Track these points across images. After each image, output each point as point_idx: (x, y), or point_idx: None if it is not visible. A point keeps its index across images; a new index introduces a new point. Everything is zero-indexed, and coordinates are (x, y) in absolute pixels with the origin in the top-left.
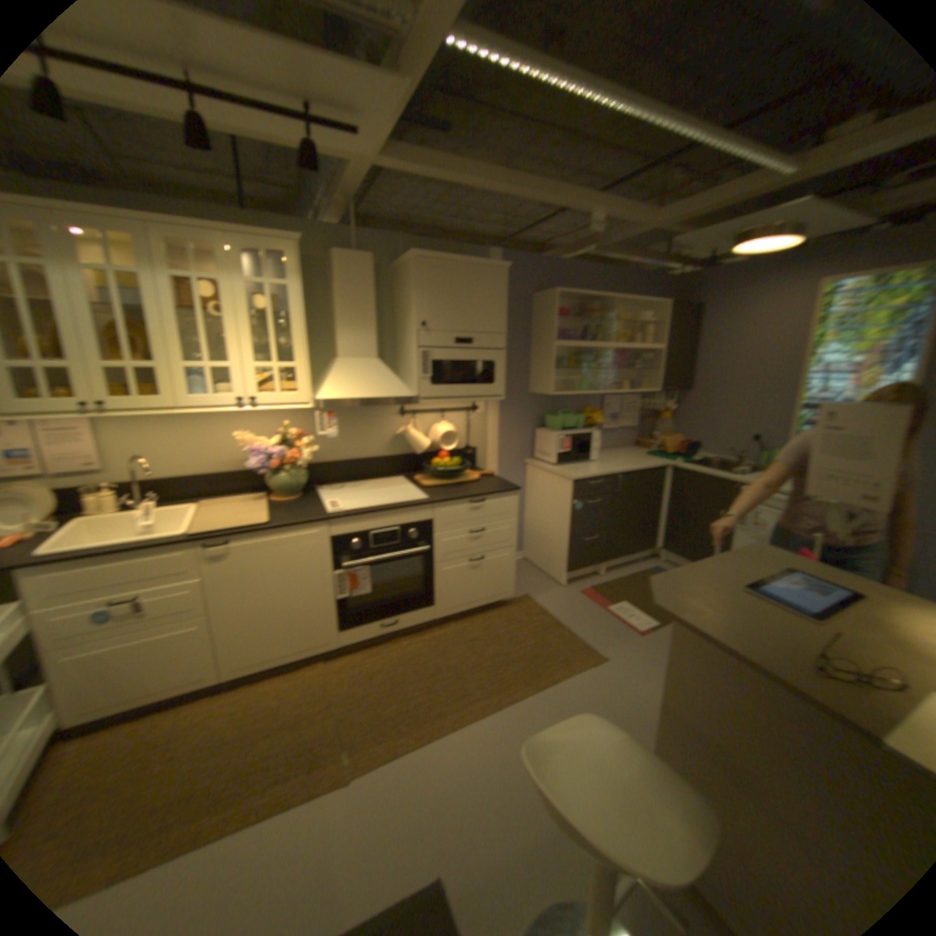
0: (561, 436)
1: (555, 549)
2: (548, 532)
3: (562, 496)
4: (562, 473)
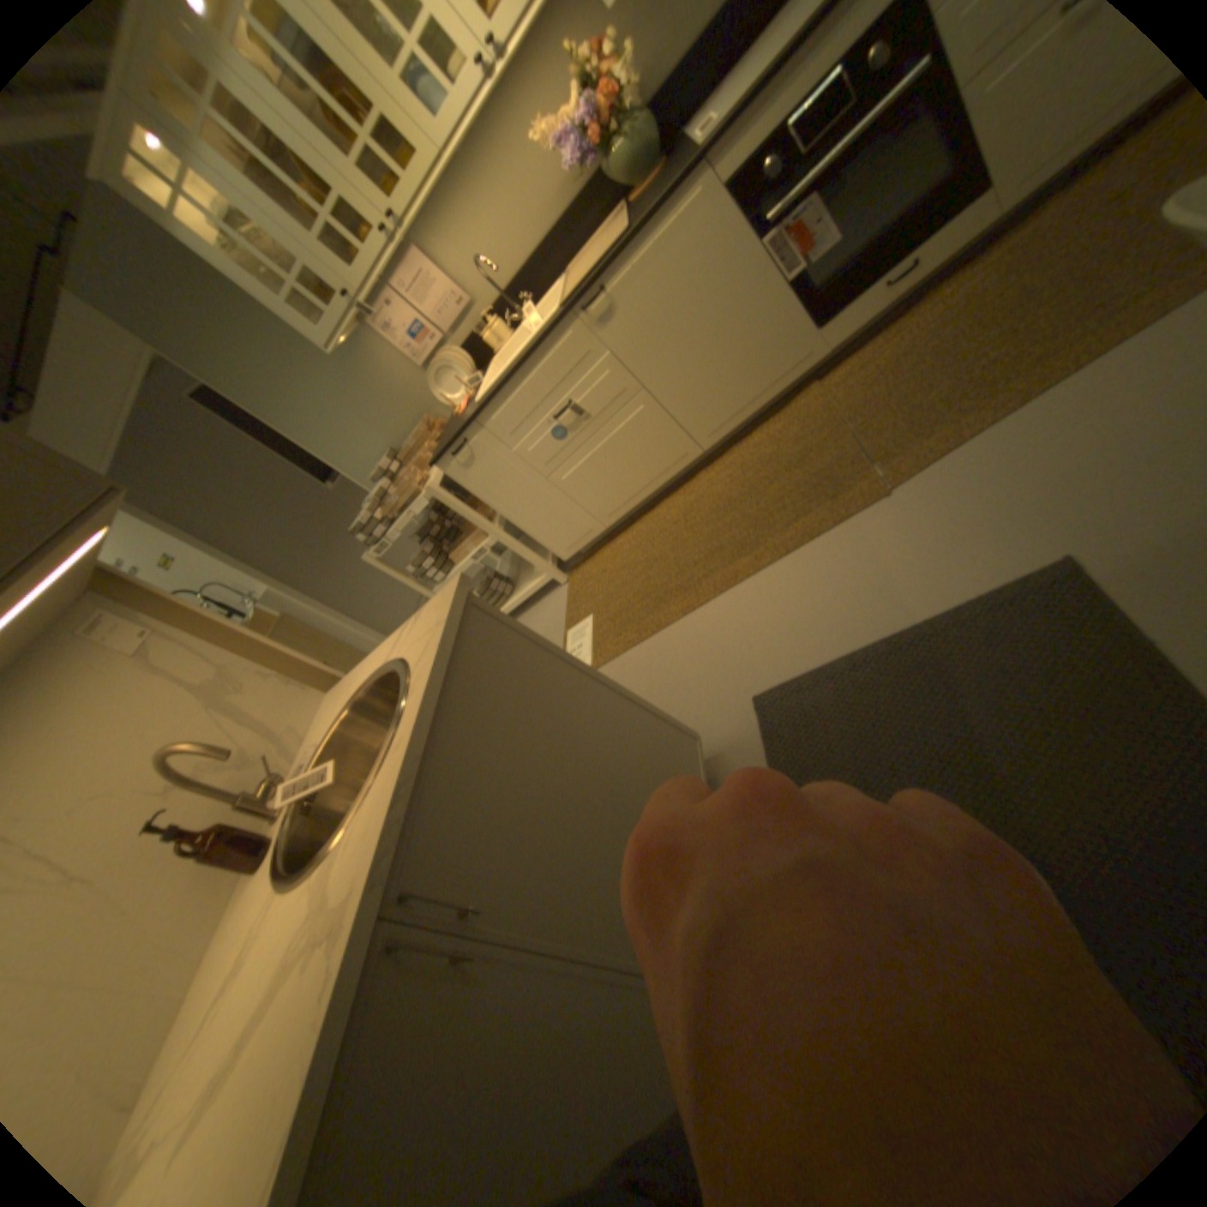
0: None
1: None
2: None
3: None
4: None
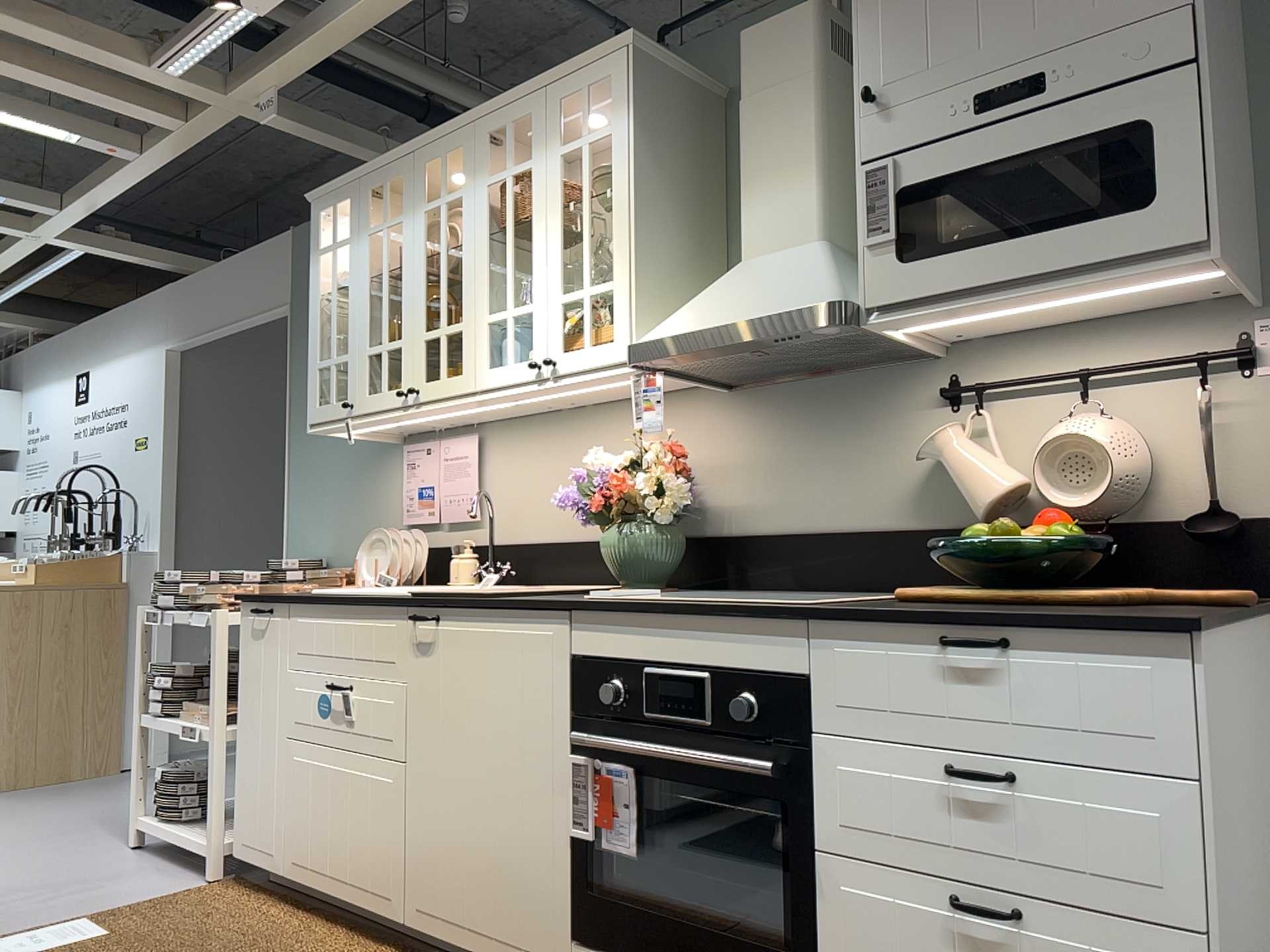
0: None
1: None
2: None
3: None
4: None
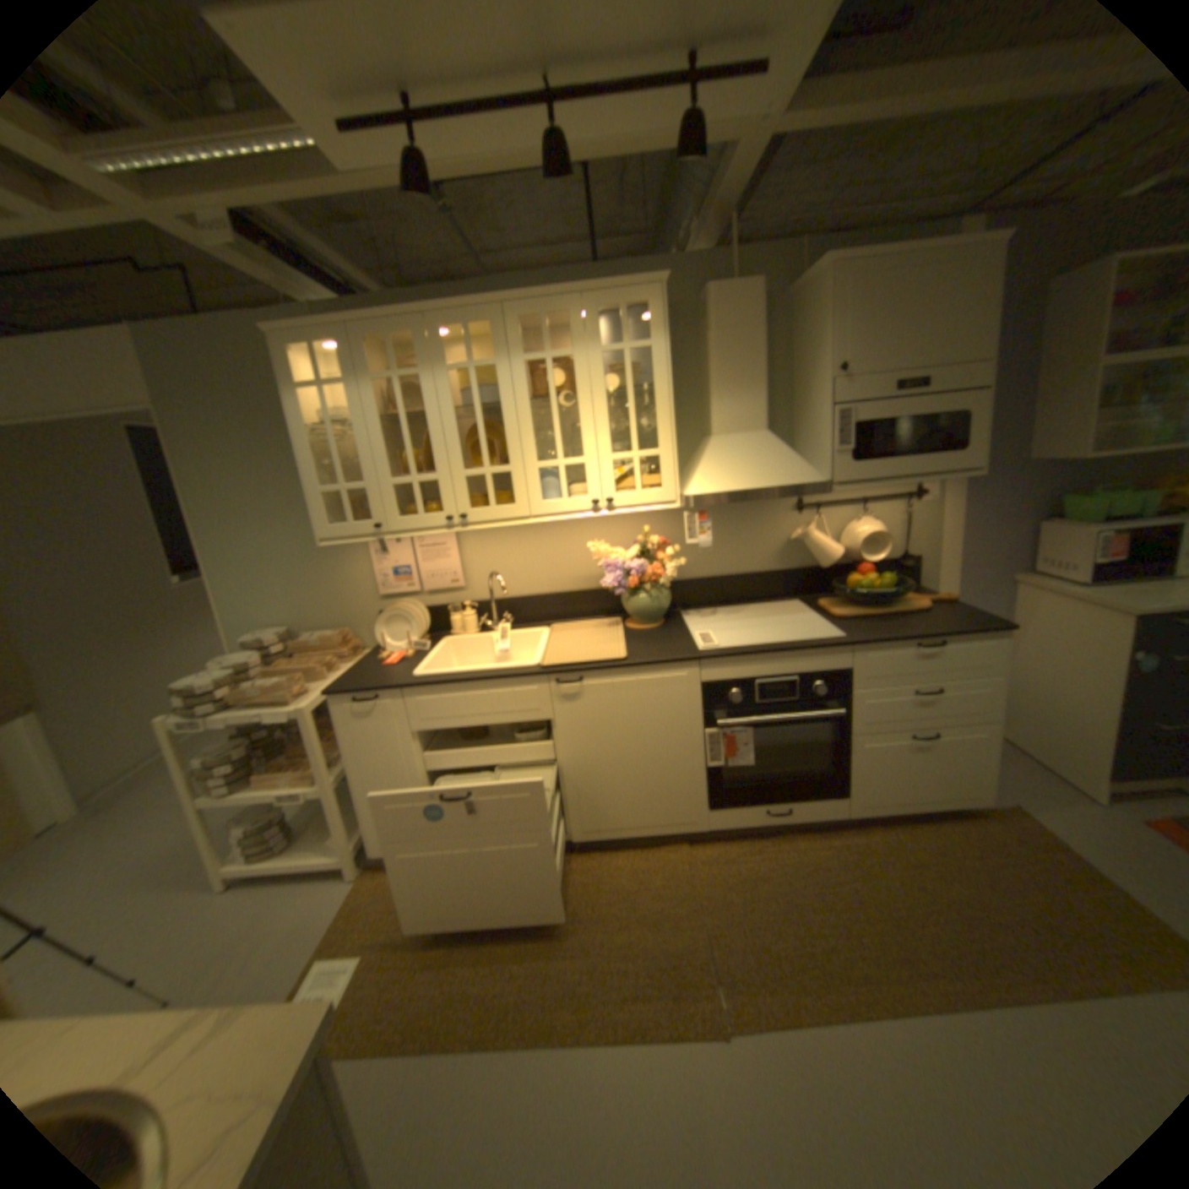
0: (1103, 534)
1: (1080, 736)
2: (1062, 705)
3: (1101, 644)
4: (1104, 601)
